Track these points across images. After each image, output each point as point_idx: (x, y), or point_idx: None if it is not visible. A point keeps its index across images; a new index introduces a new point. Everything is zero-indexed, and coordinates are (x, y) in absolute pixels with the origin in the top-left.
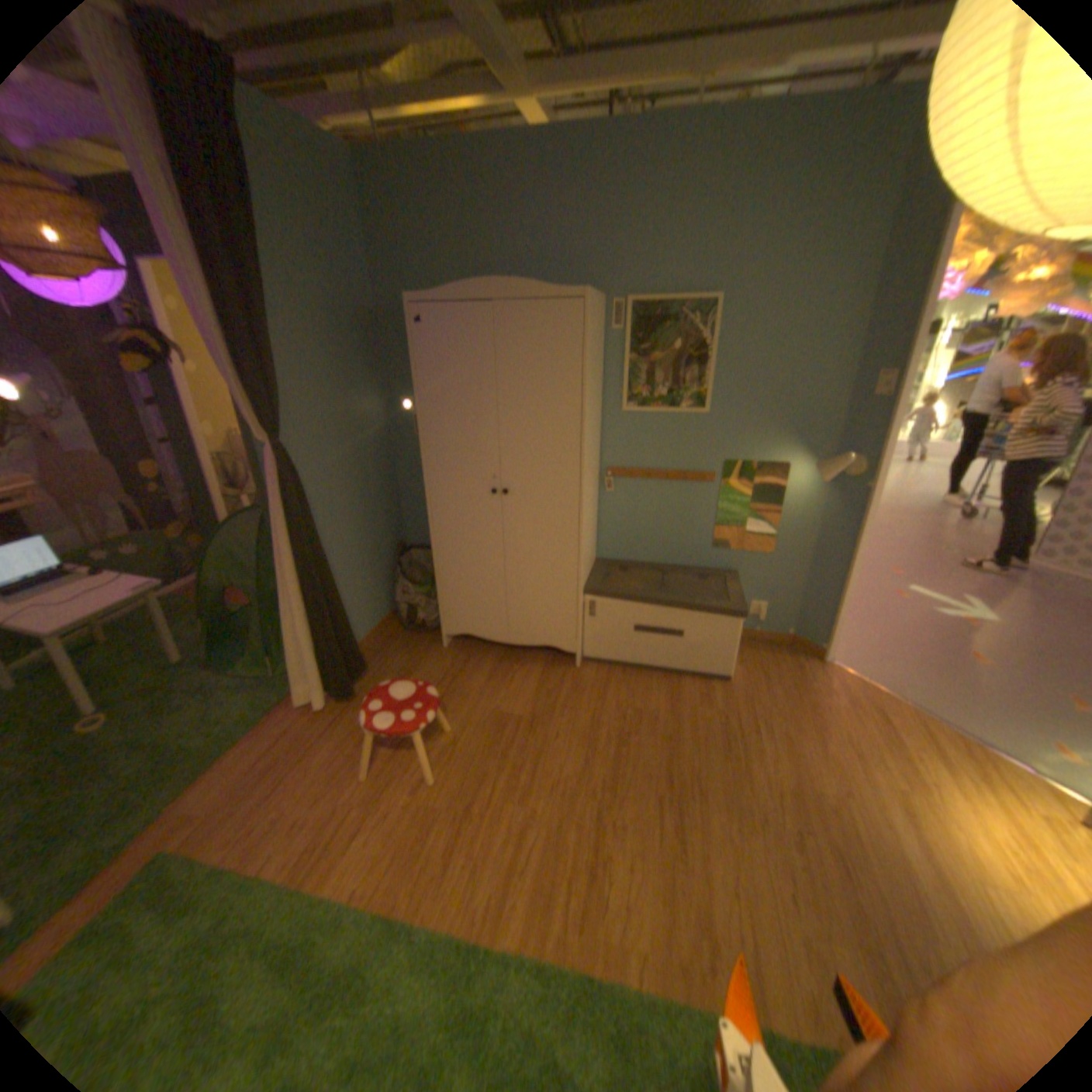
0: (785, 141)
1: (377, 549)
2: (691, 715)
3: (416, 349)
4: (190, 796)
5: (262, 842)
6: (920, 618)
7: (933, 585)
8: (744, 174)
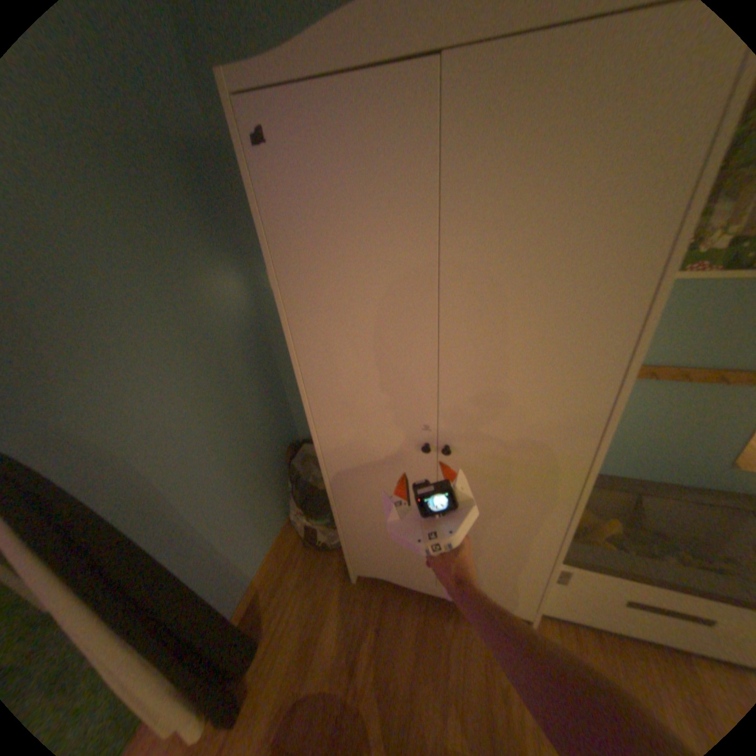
0: None
1: (261, 466)
2: None
3: (266, 201)
4: None
5: None
6: None
7: None
8: None
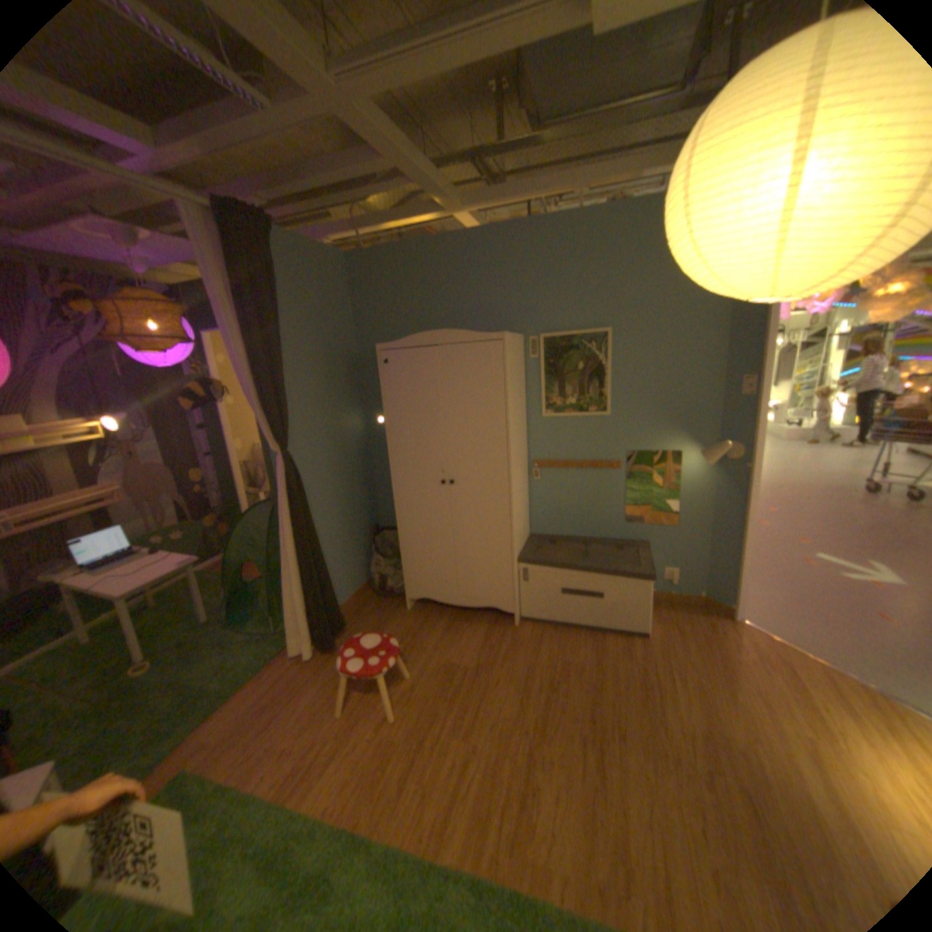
0: (645, 223)
1: (357, 530)
2: (614, 666)
3: (385, 381)
4: (207, 727)
5: (258, 765)
6: (827, 582)
7: (839, 552)
8: (618, 247)
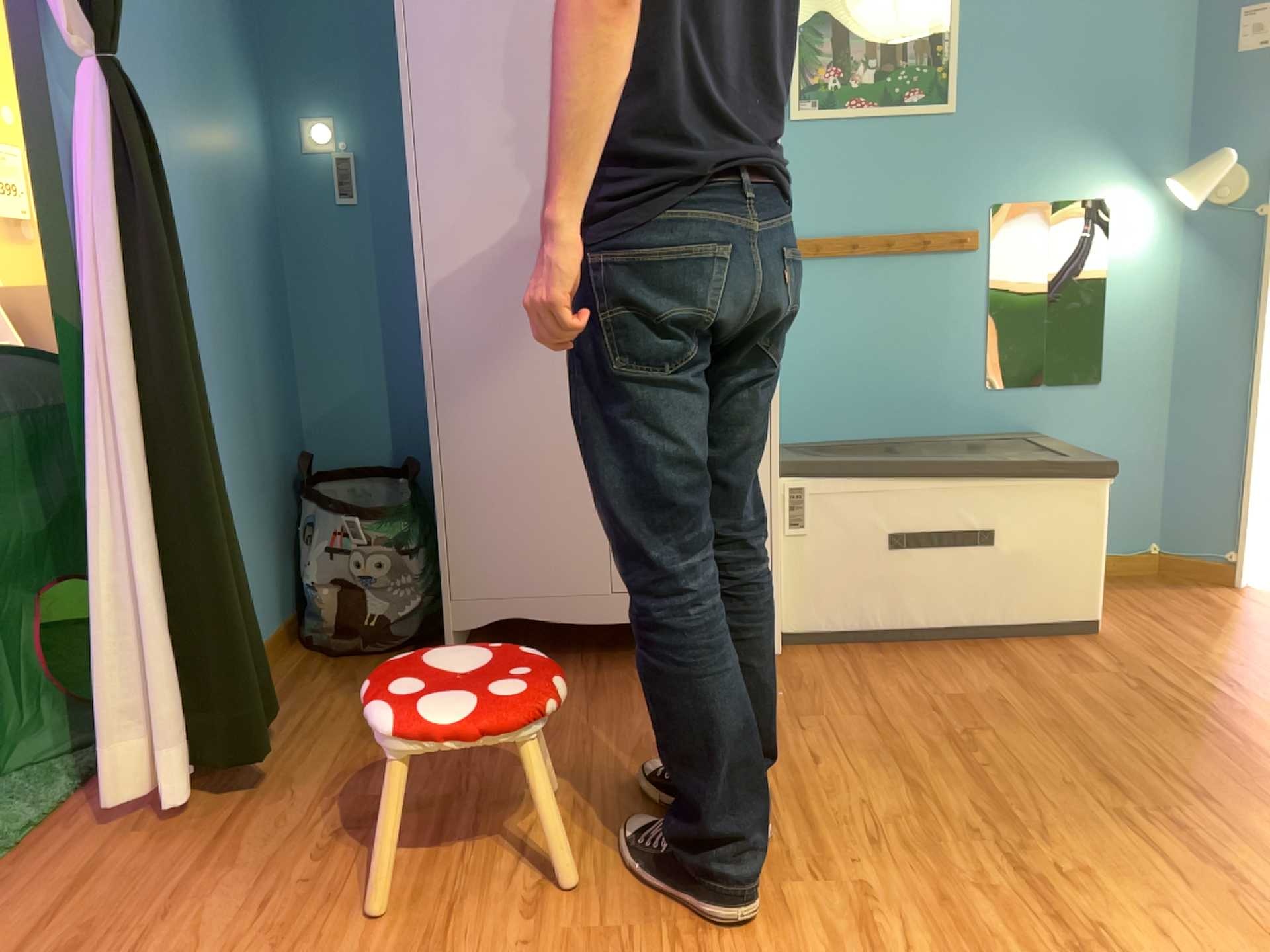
0: None
1: (262, 450)
2: (1058, 688)
3: None
4: None
5: None
6: None
7: None
8: None
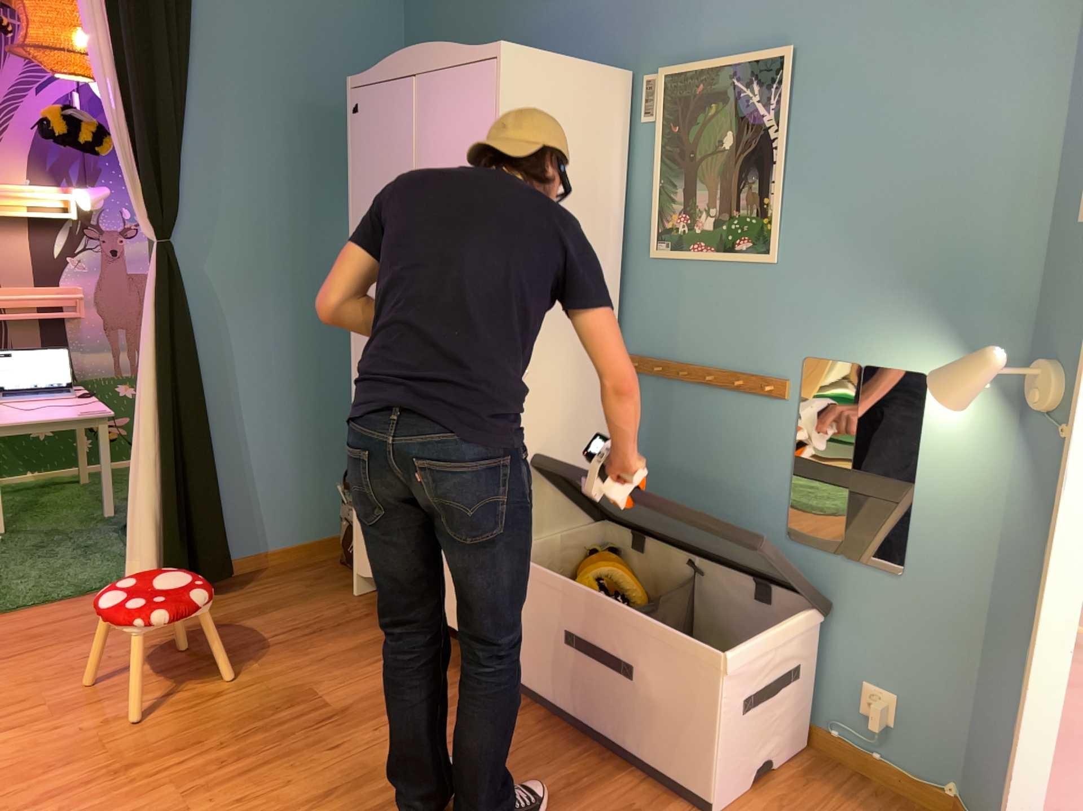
0: None
1: (333, 432)
2: None
3: (353, 145)
4: None
5: None
6: None
7: None
8: None
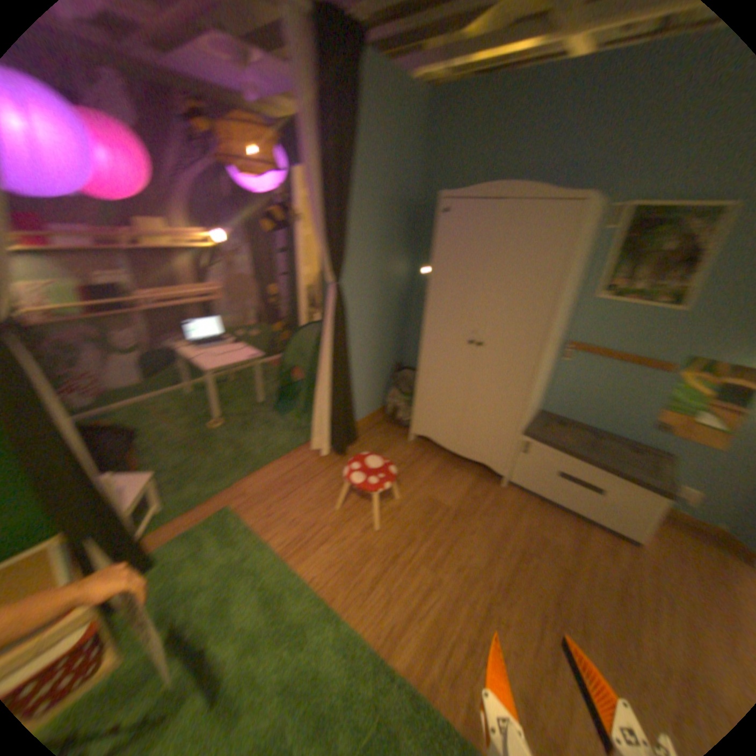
0: None
1: (384, 363)
2: (595, 562)
3: (442, 230)
4: (250, 480)
5: (277, 522)
6: None
7: None
8: None
